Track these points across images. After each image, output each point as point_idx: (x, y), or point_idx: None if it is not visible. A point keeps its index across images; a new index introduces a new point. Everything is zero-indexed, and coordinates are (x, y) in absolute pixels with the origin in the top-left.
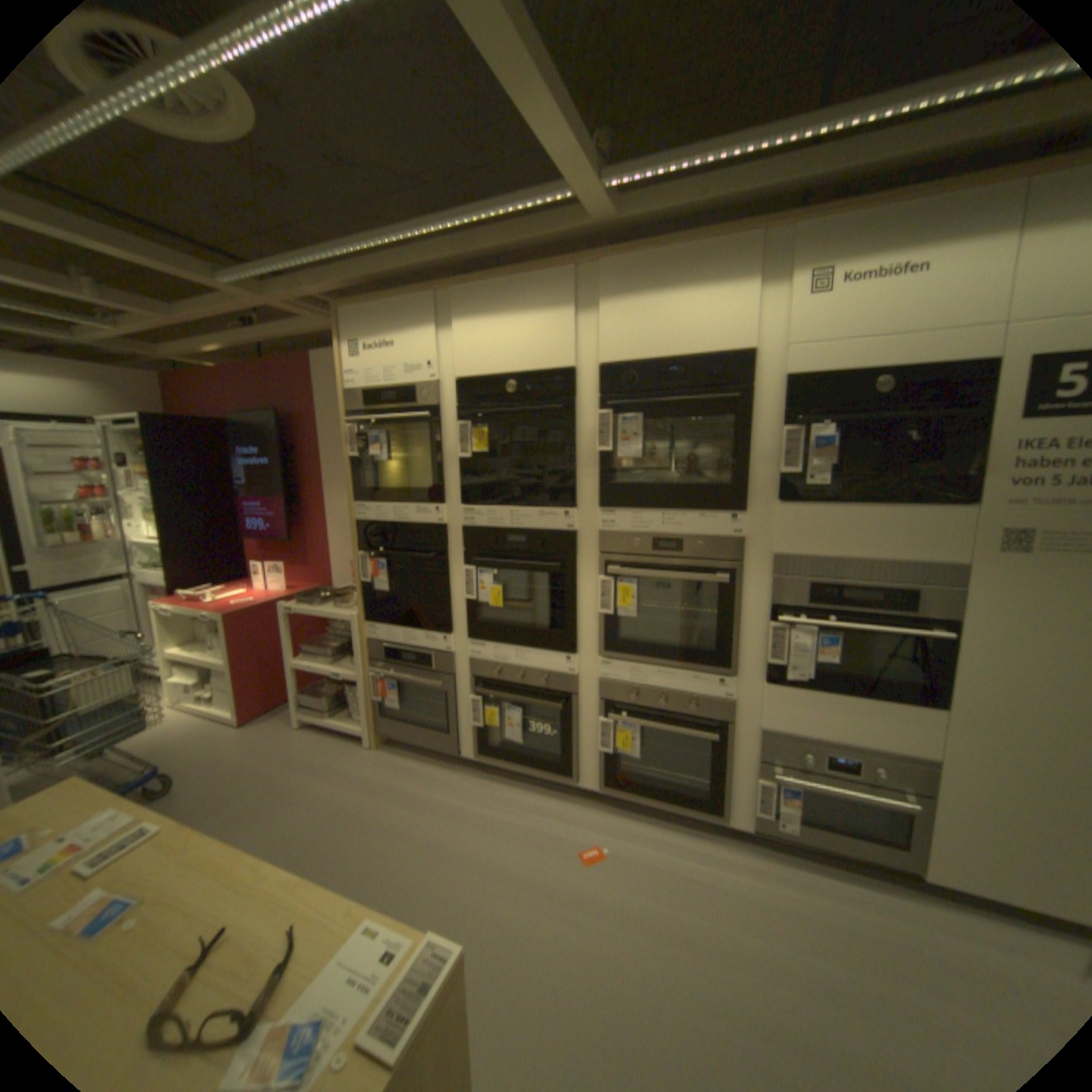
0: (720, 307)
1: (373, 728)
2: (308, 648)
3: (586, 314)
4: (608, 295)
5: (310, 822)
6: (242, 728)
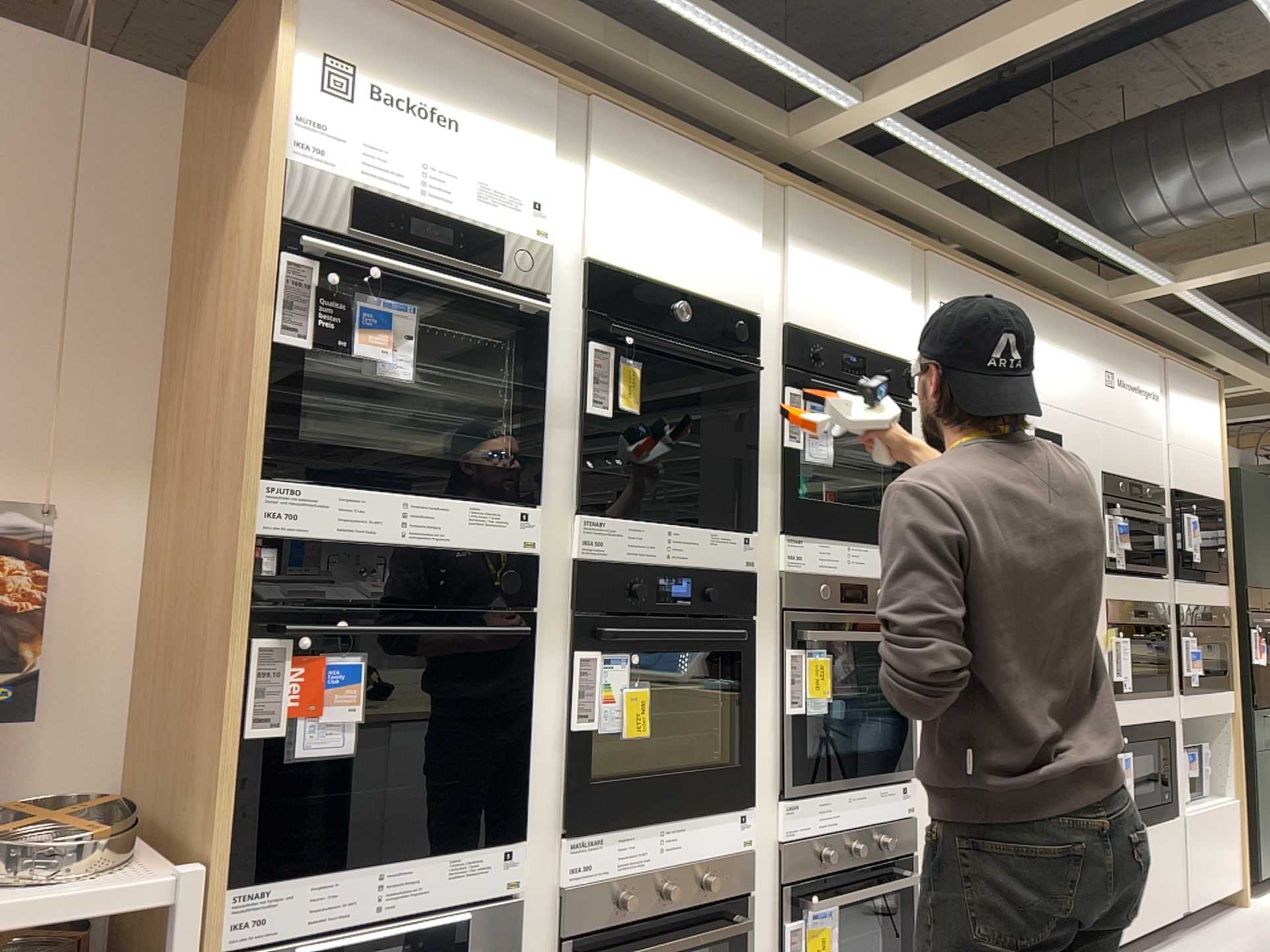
0: (876, 309)
1: None
2: None
3: (764, 255)
4: (791, 245)
5: None
6: None
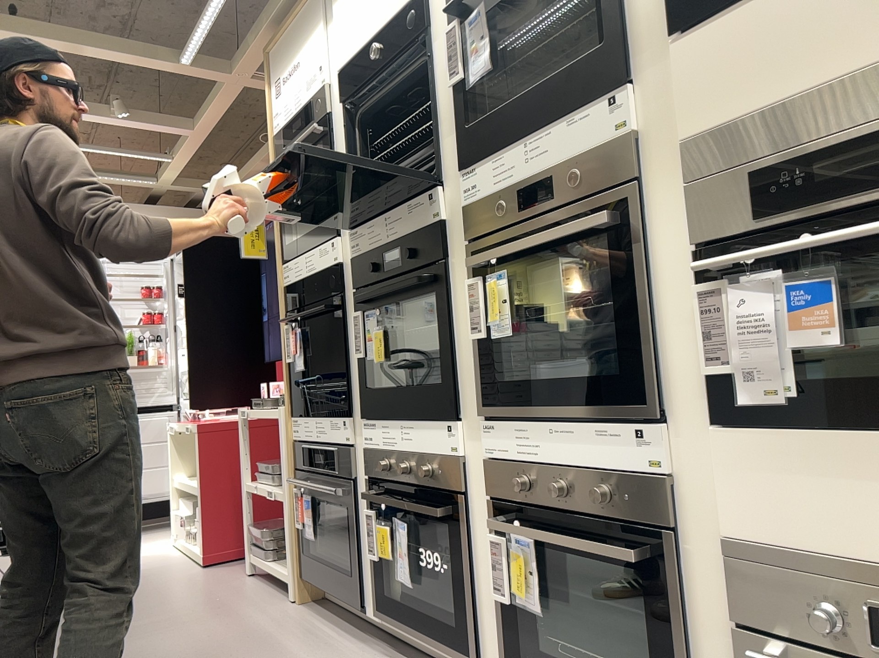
0: None
1: (296, 566)
2: (266, 465)
3: None
4: None
5: (169, 649)
6: (208, 564)
